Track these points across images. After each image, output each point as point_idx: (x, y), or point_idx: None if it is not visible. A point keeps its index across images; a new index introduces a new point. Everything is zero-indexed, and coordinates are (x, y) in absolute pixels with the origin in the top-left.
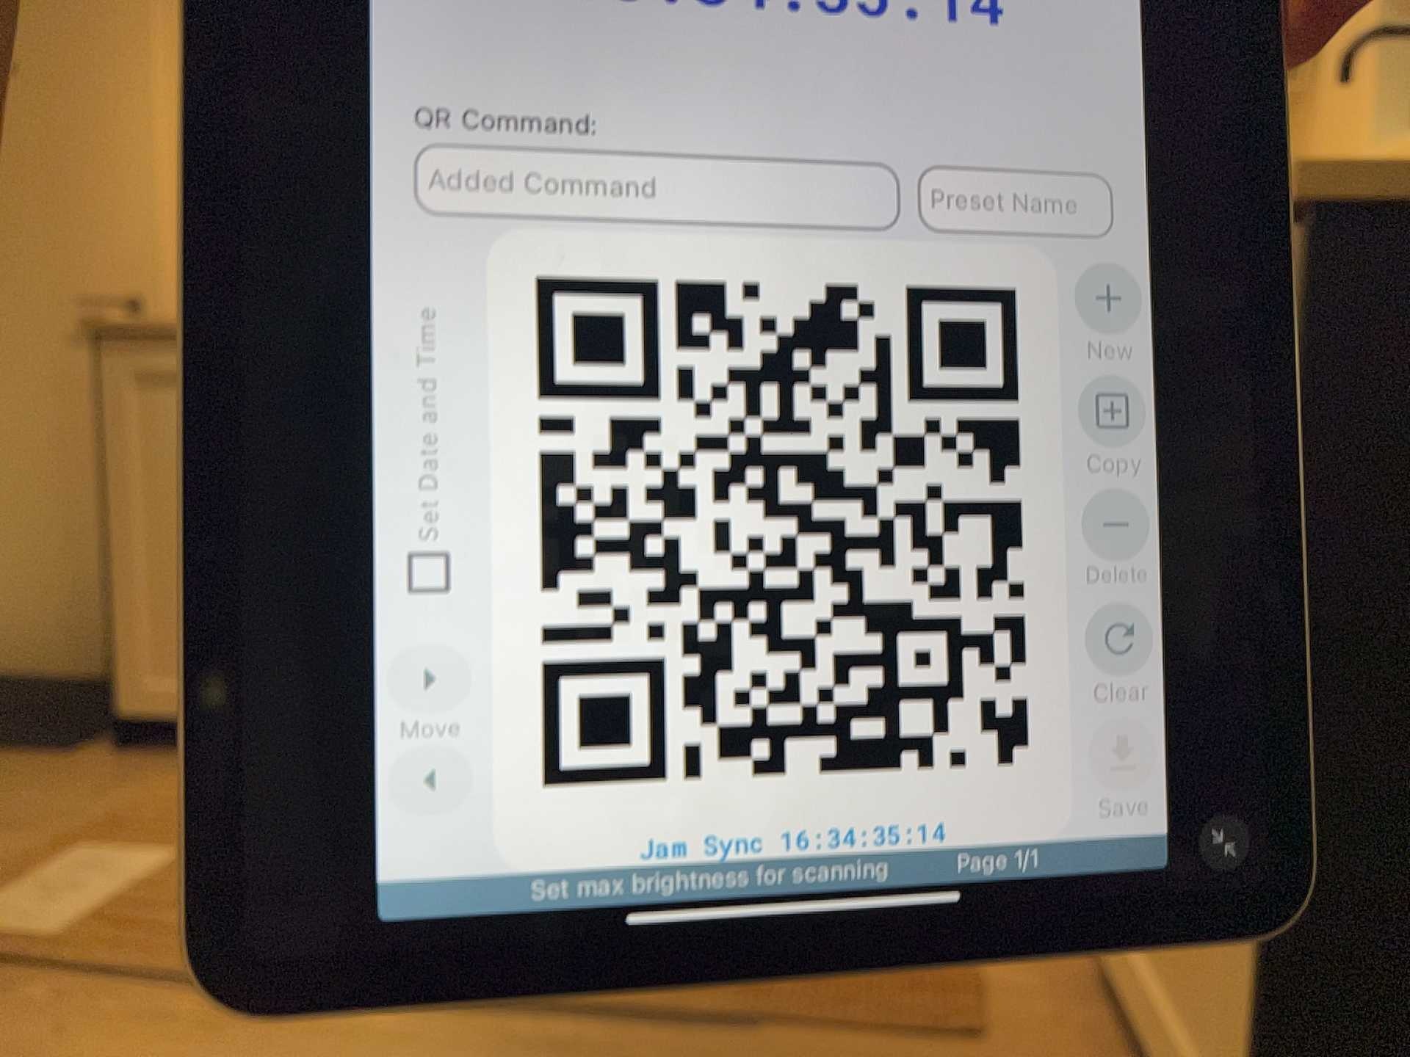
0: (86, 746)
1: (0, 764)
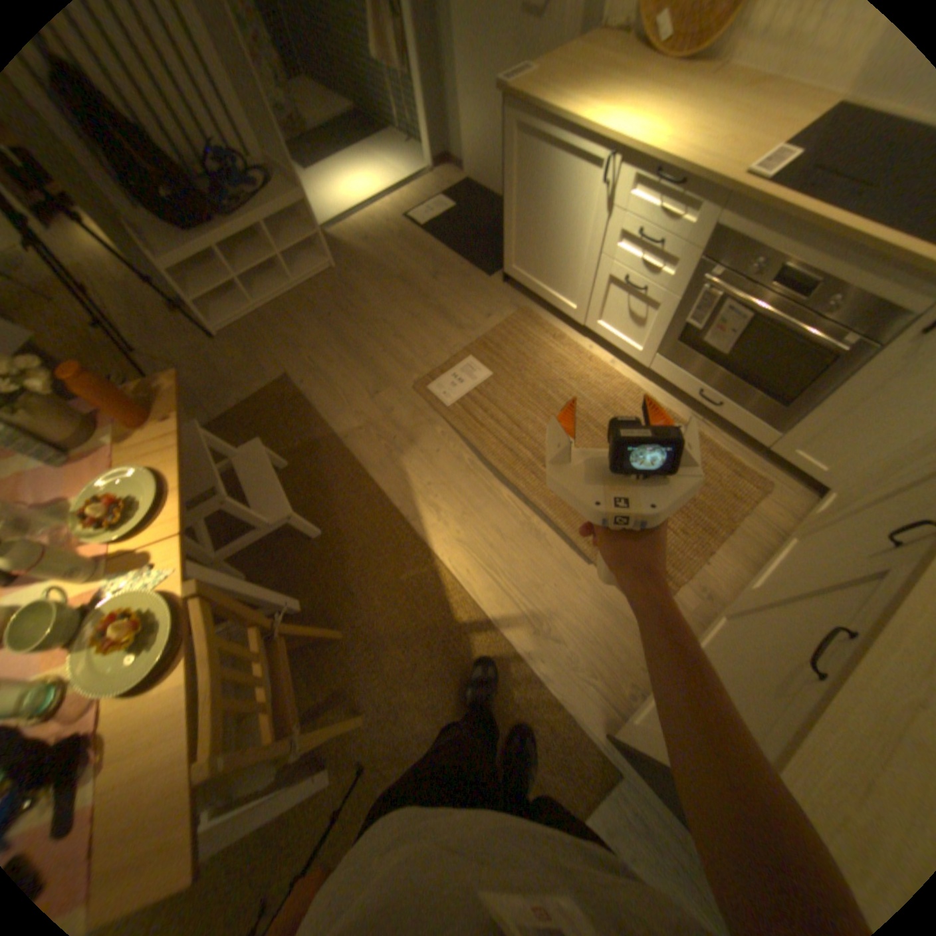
0: (497, 274)
1: (470, 276)
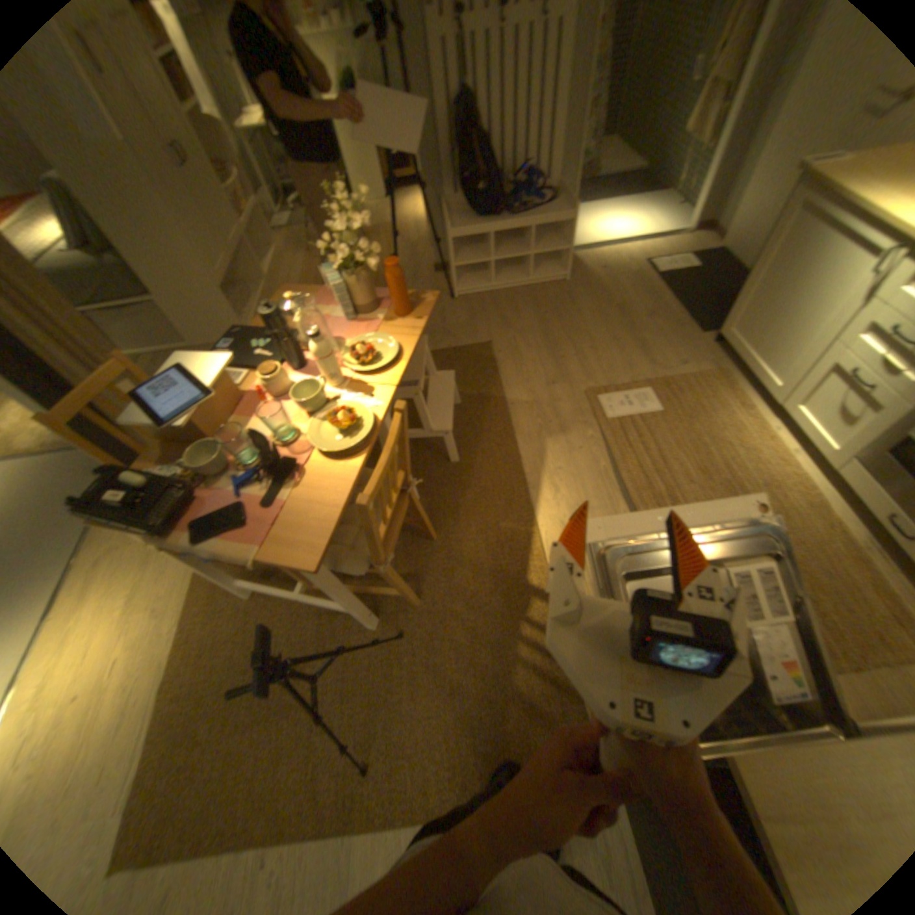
0: (713, 332)
1: (686, 325)
